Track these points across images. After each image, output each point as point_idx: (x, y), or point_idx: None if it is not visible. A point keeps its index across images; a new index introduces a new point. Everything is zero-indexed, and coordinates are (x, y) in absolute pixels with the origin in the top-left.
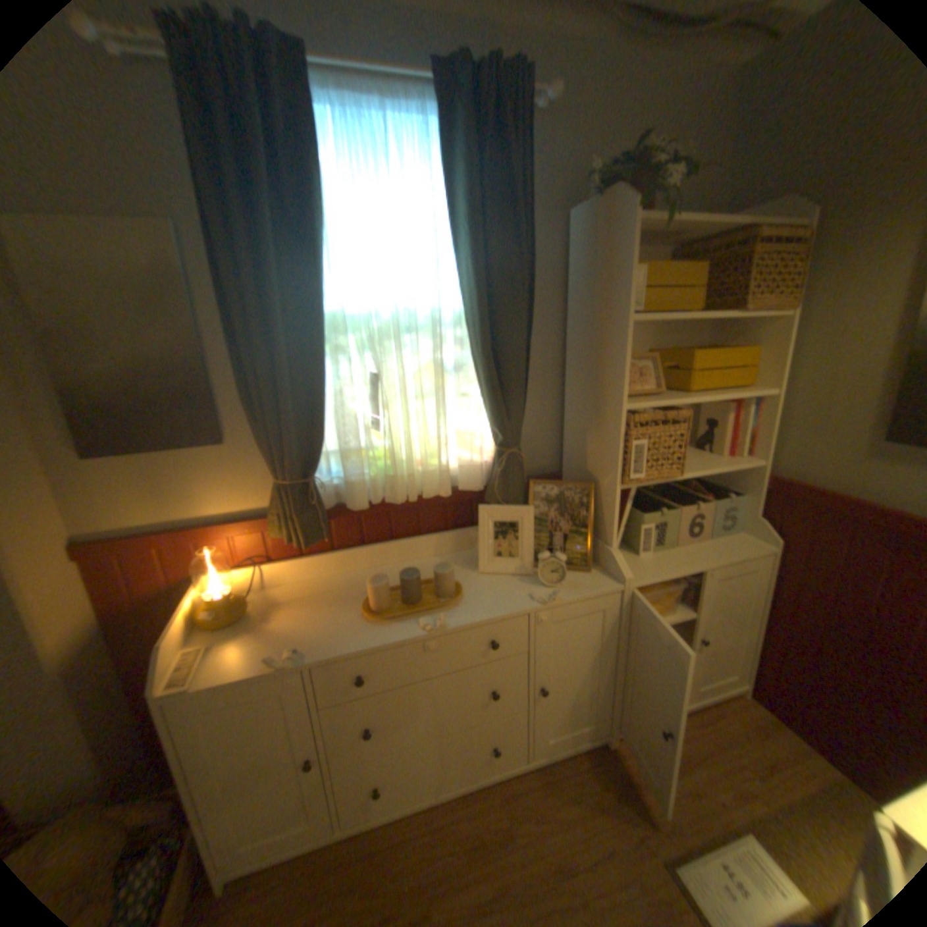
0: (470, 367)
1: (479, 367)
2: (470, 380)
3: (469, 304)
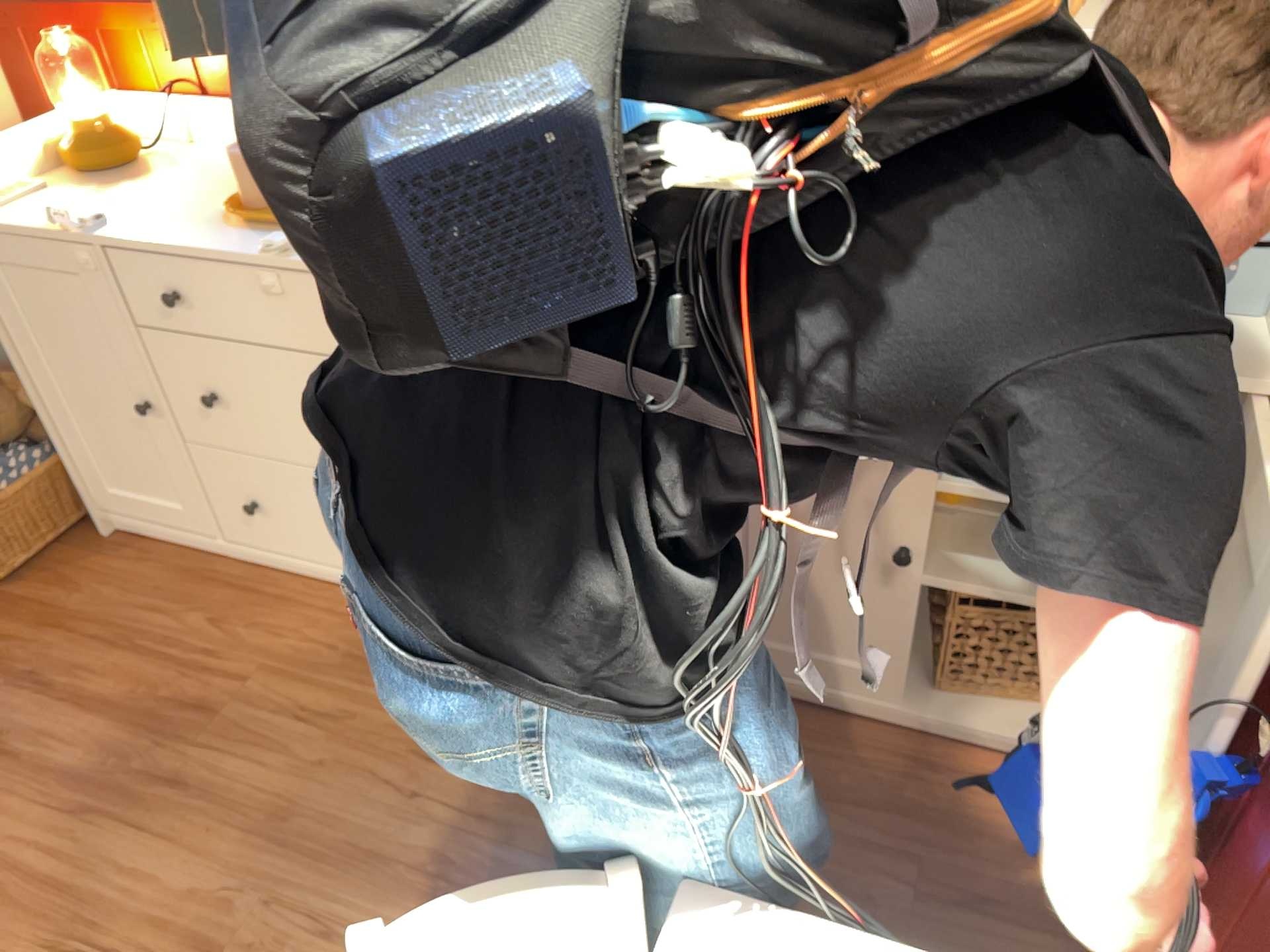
0: None
1: None
2: None
3: None
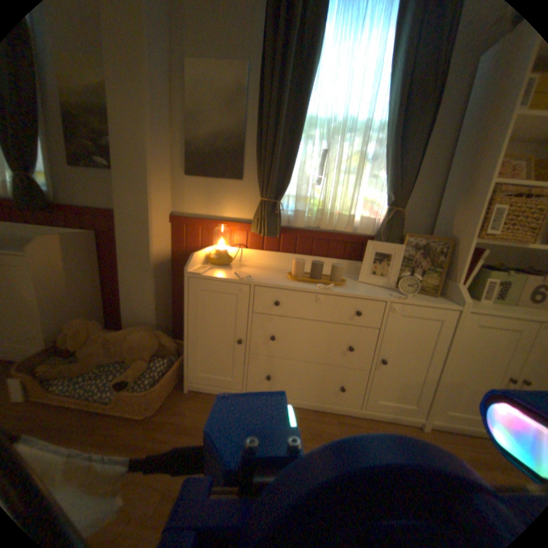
0: (383, 155)
1: (389, 152)
2: (381, 165)
3: (392, 111)
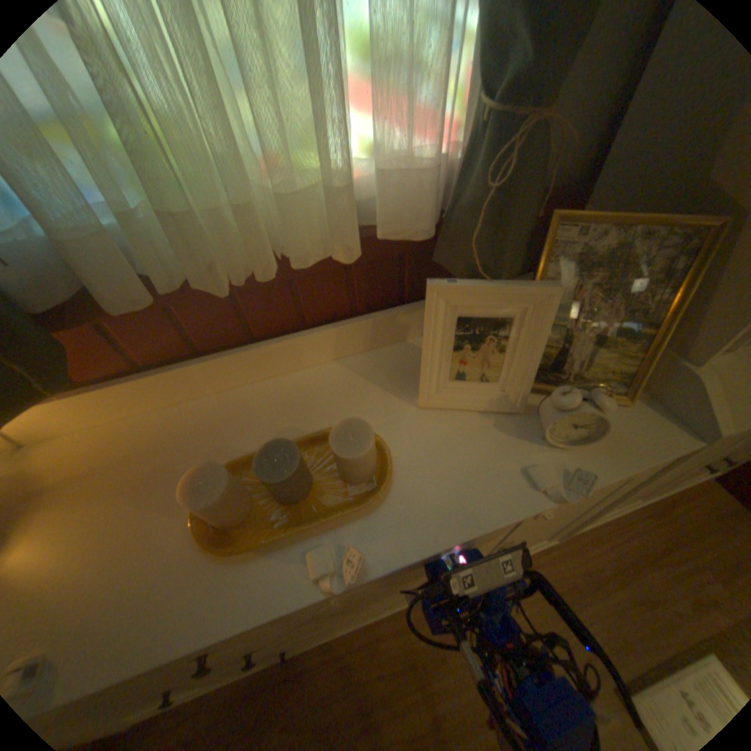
0: None
1: None
2: None
3: None
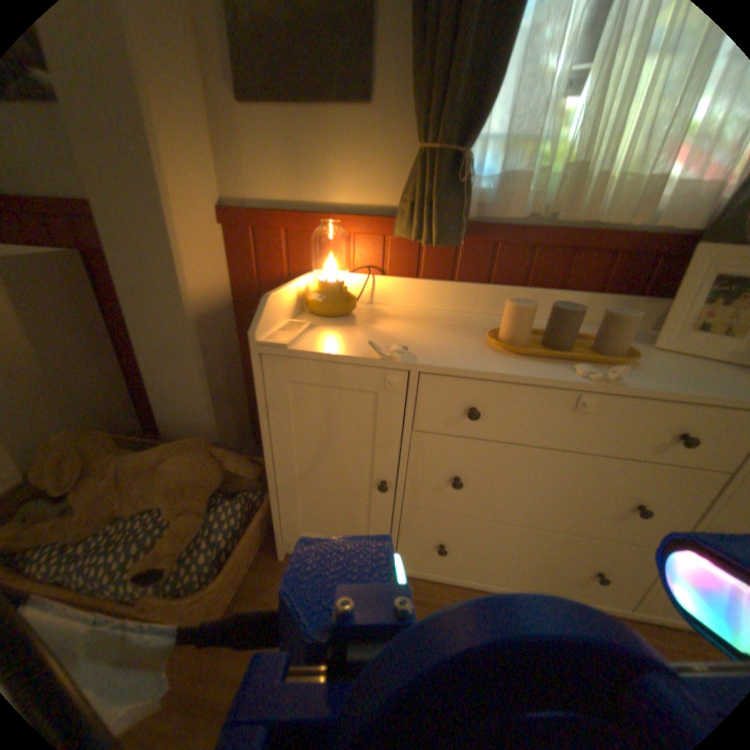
0: None
1: None
2: None
3: None
